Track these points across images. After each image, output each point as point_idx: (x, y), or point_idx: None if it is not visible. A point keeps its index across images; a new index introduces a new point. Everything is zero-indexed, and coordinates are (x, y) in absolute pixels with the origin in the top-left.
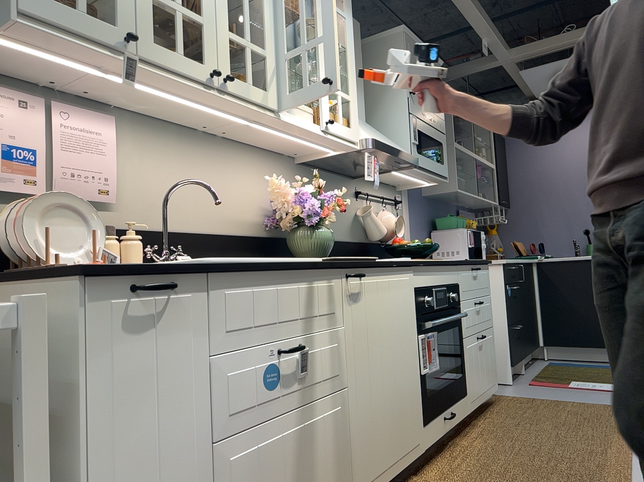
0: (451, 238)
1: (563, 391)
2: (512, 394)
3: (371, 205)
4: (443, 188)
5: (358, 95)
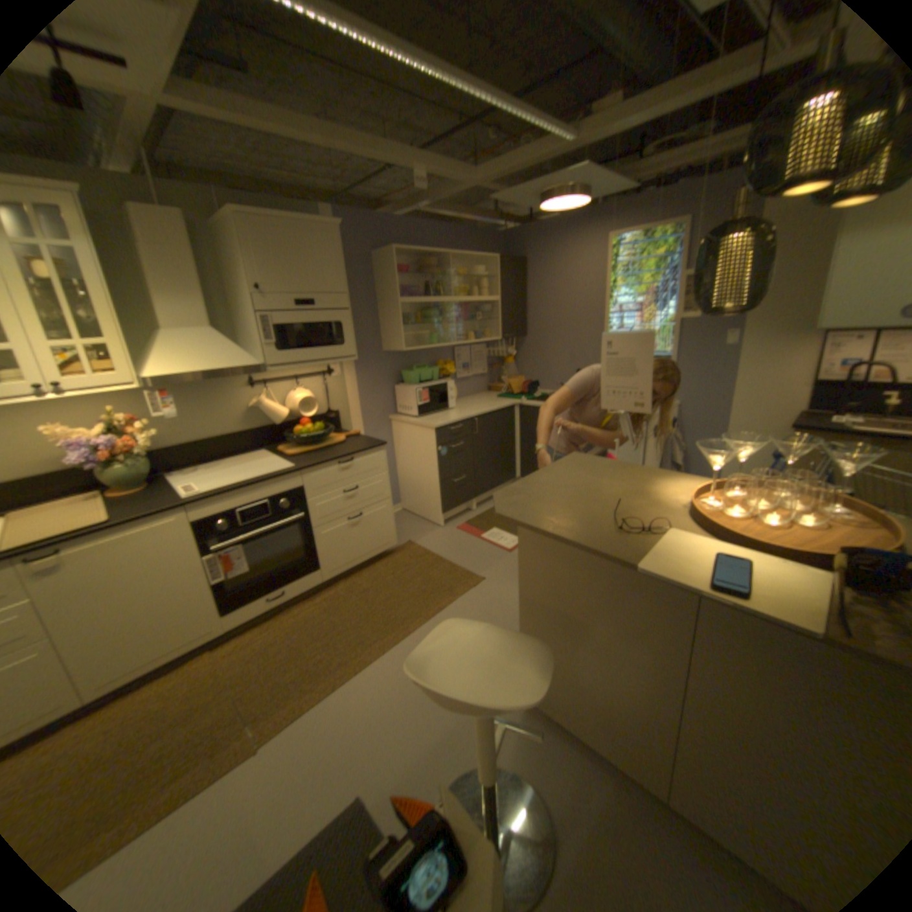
0: (408, 393)
1: (468, 543)
2: (425, 542)
3: (268, 392)
4: (395, 345)
5: (186, 302)
